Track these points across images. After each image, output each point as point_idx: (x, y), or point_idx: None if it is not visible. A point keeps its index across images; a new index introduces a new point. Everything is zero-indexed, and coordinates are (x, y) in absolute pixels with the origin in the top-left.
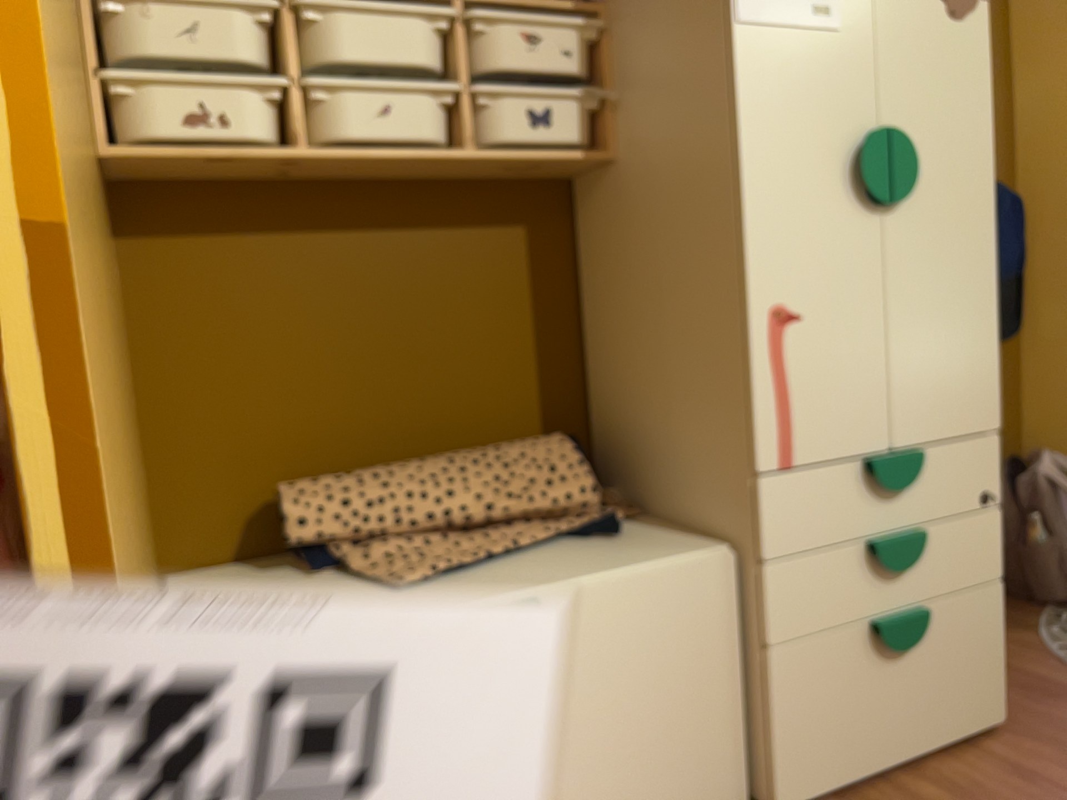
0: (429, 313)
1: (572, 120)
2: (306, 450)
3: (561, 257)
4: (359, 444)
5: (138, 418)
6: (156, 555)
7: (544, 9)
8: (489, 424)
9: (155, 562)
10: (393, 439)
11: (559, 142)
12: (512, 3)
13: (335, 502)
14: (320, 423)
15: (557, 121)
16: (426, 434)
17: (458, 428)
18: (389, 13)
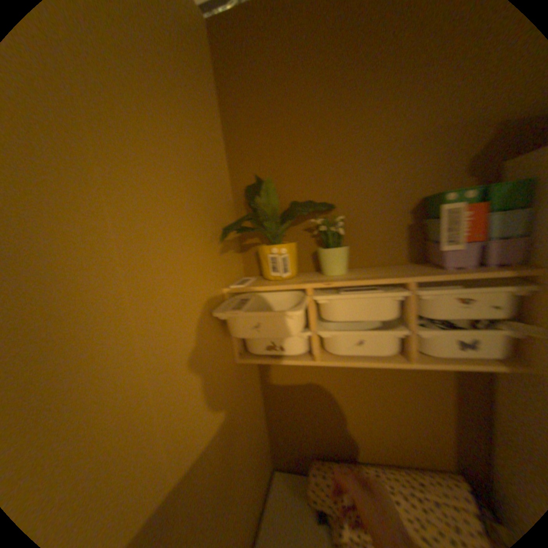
0: (388, 400)
1: (498, 347)
2: (326, 442)
3: (479, 382)
4: (349, 445)
5: (265, 417)
6: (271, 464)
7: (482, 275)
8: (419, 453)
9: (268, 473)
10: (366, 447)
11: (483, 360)
12: (454, 277)
13: (329, 498)
14: (332, 434)
15: (484, 348)
16: (383, 449)
17: (401, 451)
18: (365, 296)
